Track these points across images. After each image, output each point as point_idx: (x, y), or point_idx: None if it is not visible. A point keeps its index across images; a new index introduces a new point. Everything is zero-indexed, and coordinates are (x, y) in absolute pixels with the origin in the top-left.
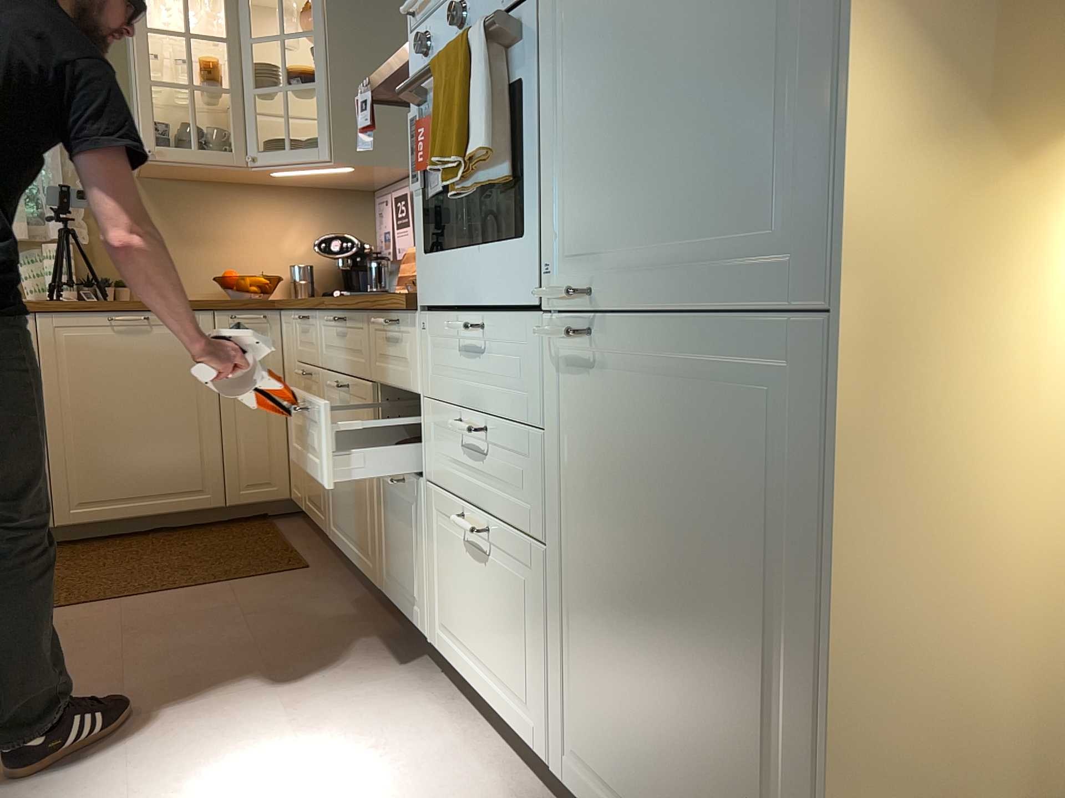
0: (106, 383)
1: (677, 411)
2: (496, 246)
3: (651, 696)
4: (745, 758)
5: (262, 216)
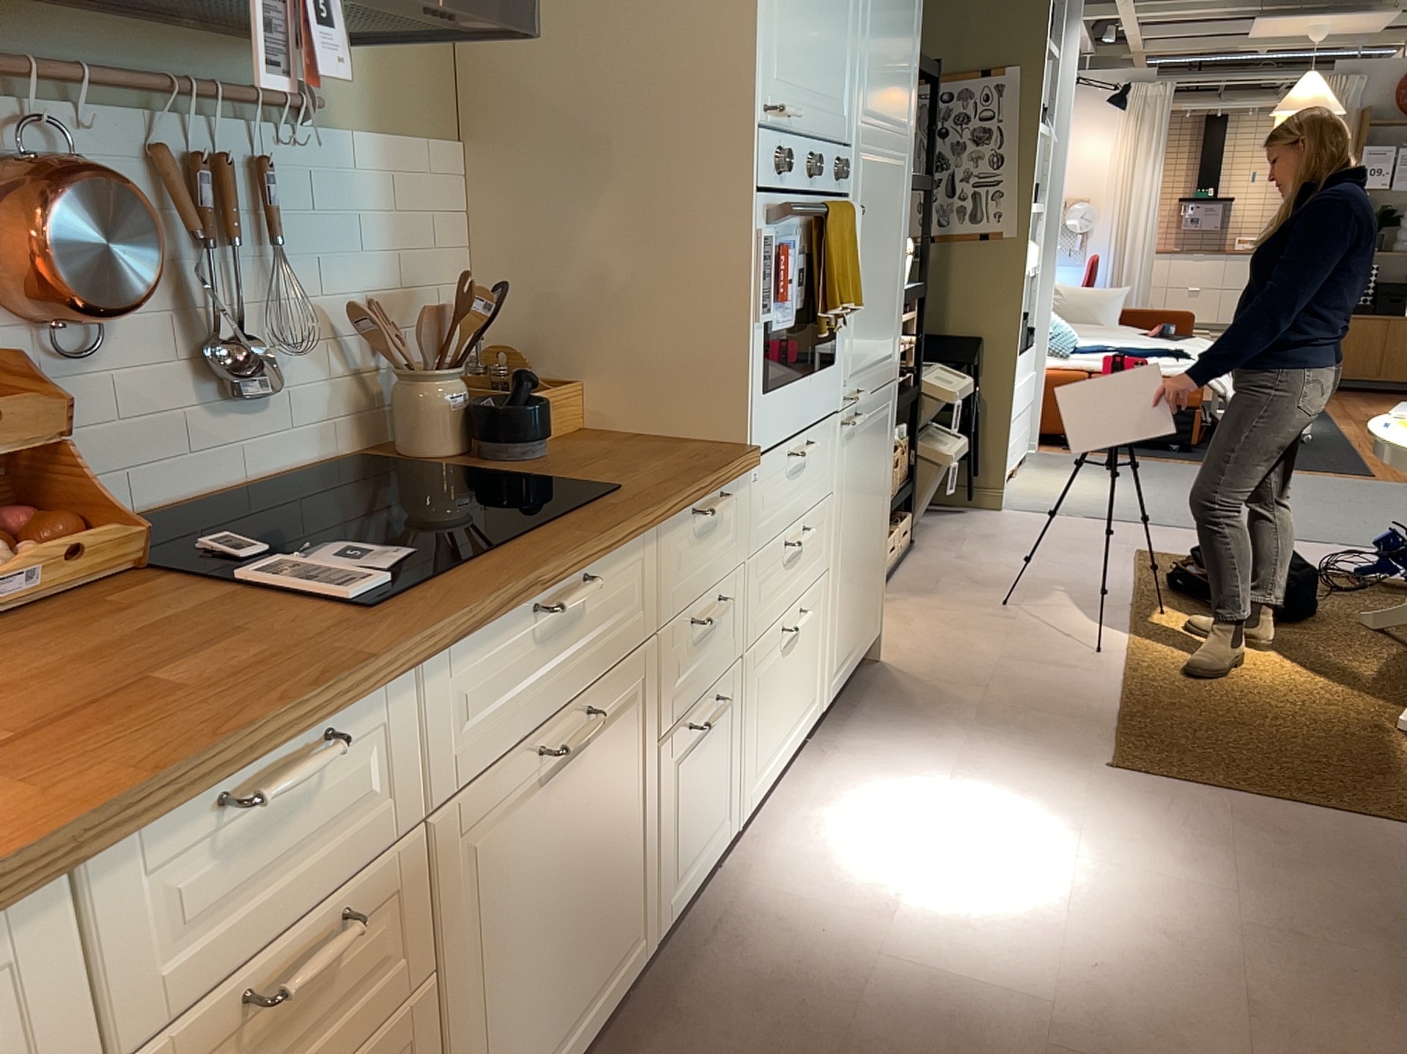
0: None
1: (872, 435)
2: (816, 373)
3: (859, 579)
4: (875, 559)
5: None
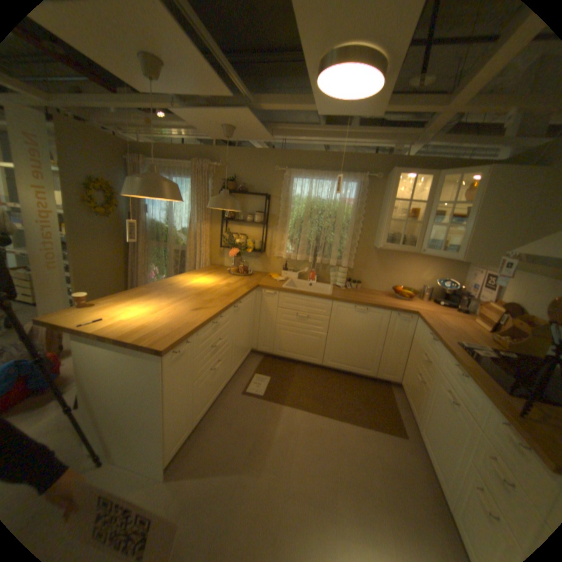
0: (348, 327)
1: None
2: None
3: None
4: None
5: (417, 265)
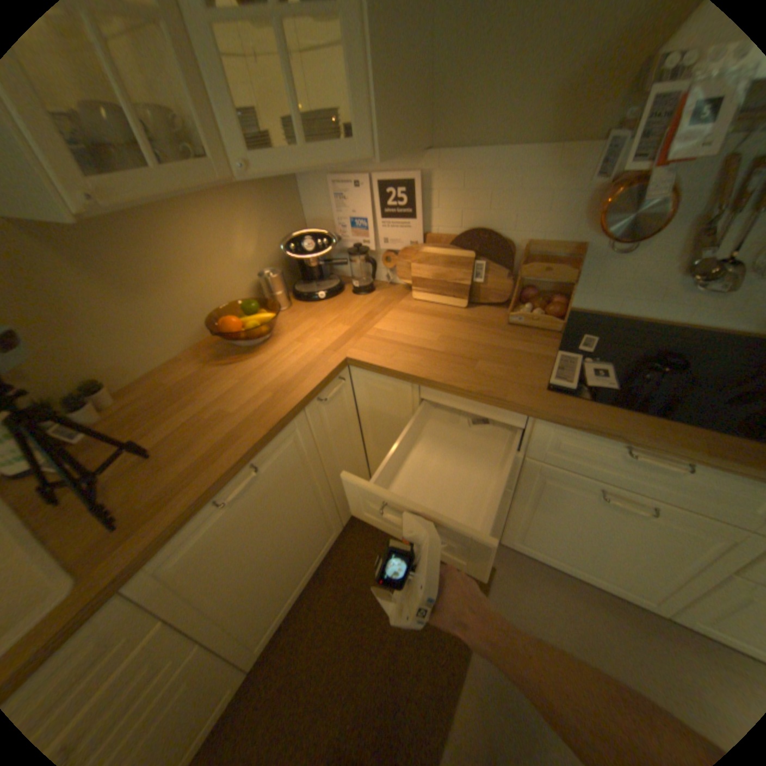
0: (240, 555)
1: None
2: None
3: None
4: None
5: (204, 225)
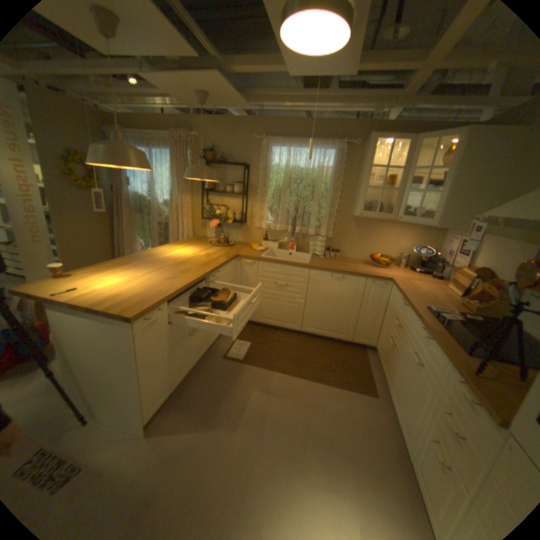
0: (325, 294)
1: None
2: None
3: None
4: None
5: (394, 232)
